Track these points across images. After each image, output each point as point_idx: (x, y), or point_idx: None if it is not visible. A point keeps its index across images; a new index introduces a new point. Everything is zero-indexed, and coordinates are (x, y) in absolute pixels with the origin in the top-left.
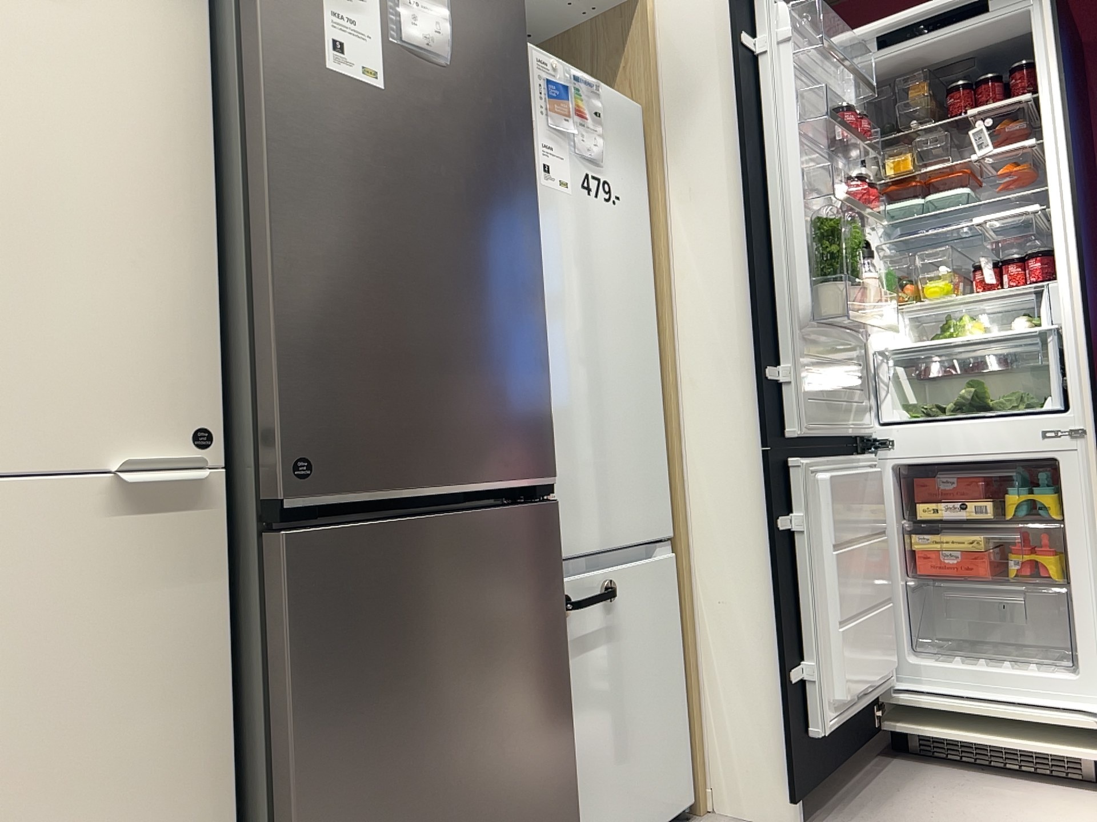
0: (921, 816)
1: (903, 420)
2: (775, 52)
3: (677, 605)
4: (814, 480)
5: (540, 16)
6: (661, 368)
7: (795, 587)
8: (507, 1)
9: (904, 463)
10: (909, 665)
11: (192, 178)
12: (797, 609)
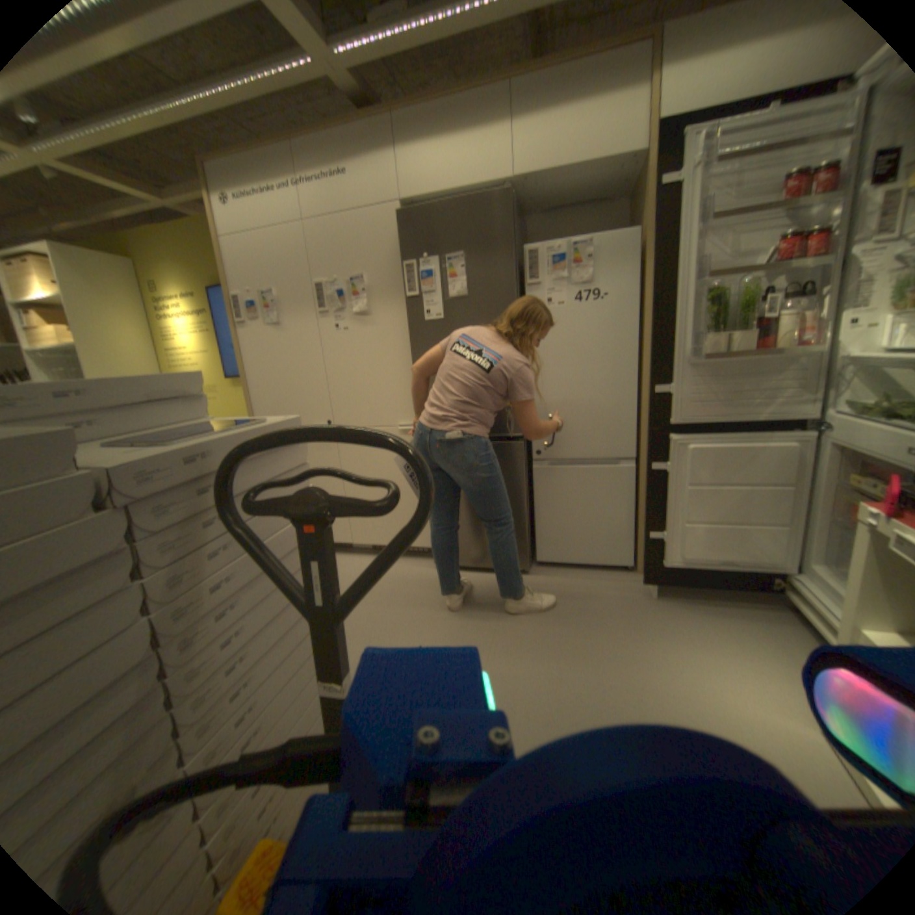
0: (715, 628)
1: (849, 411)
2: (689, 177)
3: (638, 487)
4: (684, 448)
5: (615, 176)
6: (641, 375)
7: (663, 497)
8: (500, 250)
9: (835, 443)
10: (811, 570)
11: (409, 355)
12: (663, 507)
